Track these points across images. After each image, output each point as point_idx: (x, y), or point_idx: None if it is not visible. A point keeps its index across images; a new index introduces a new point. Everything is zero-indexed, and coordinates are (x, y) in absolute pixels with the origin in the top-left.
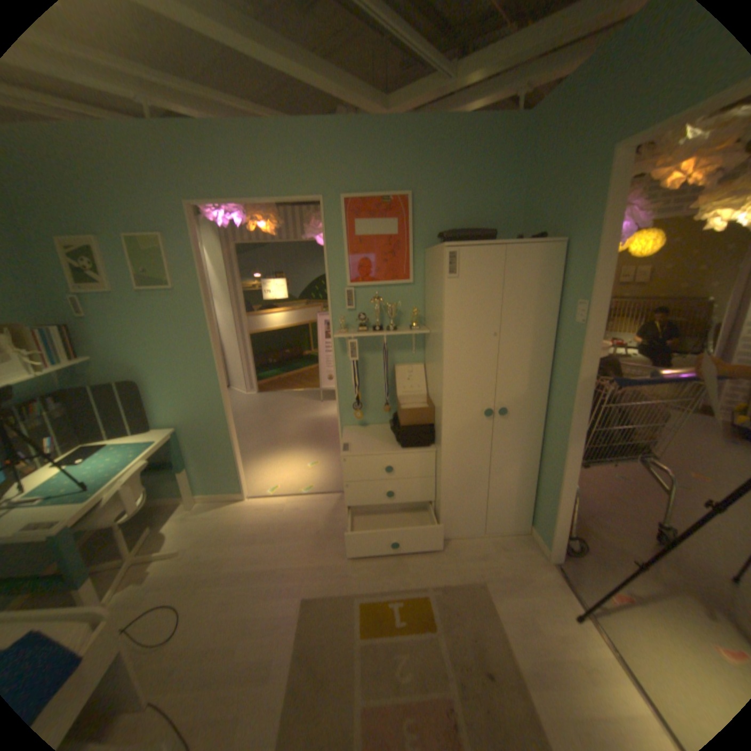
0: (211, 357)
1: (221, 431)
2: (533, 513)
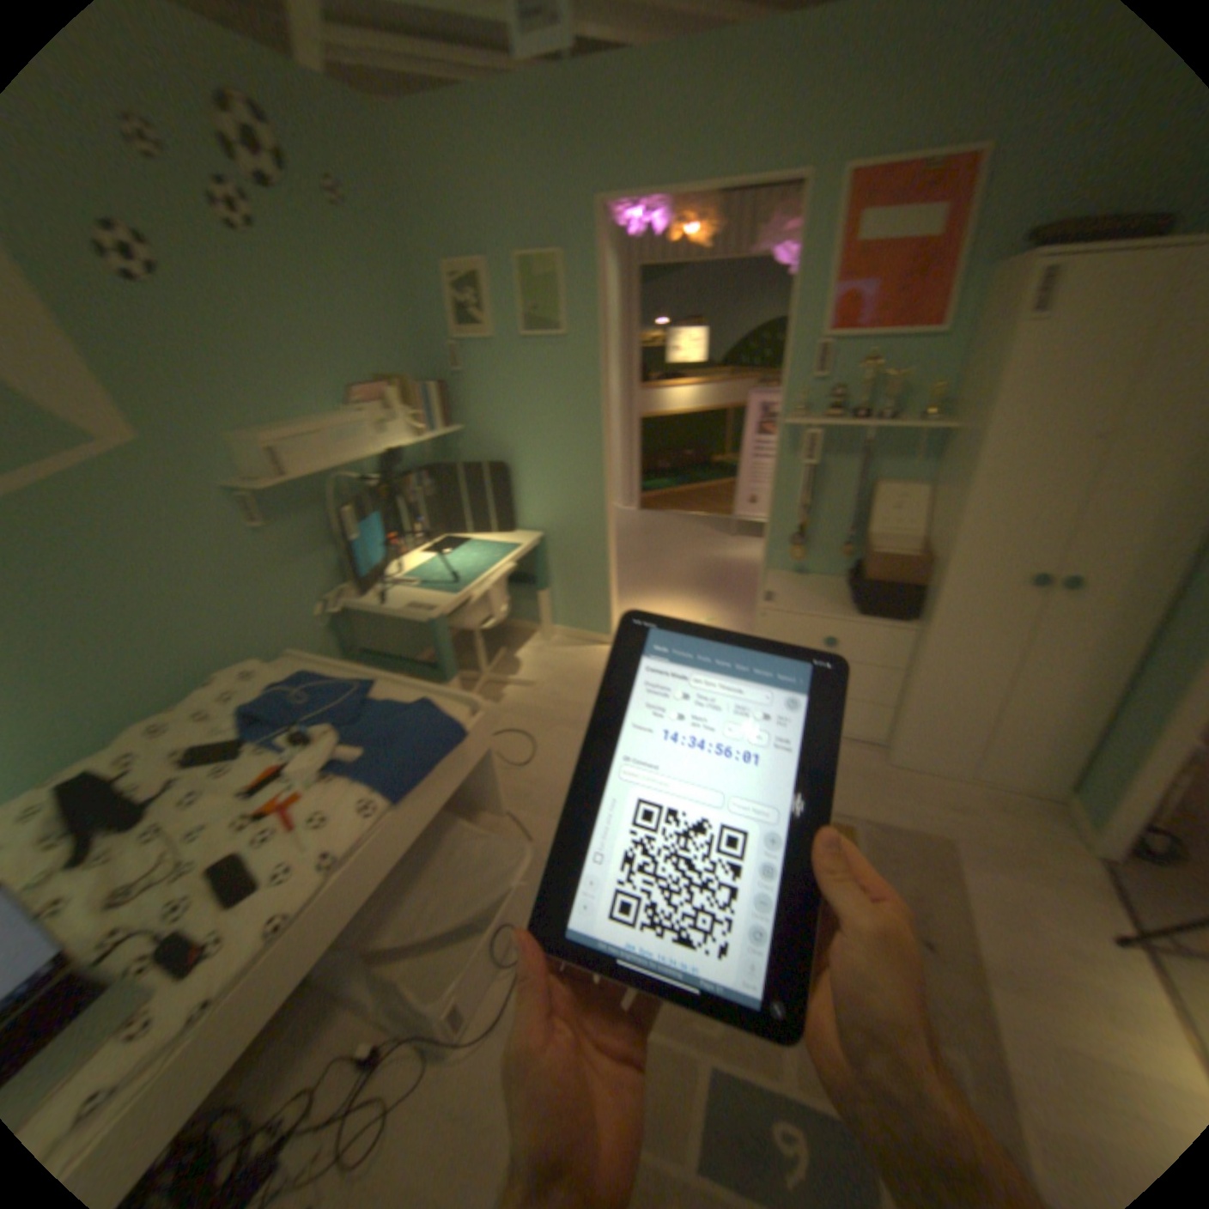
0: (596, 441)
1: (594, 546)
2: (1081, 772)
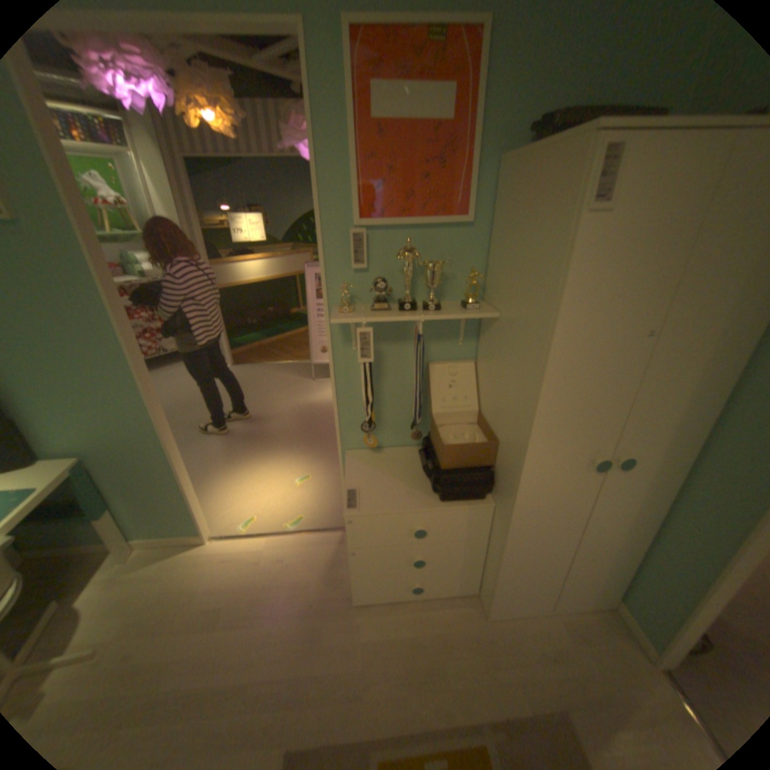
0: (118, 349)
1: (155, 458)
2: (628, 587)
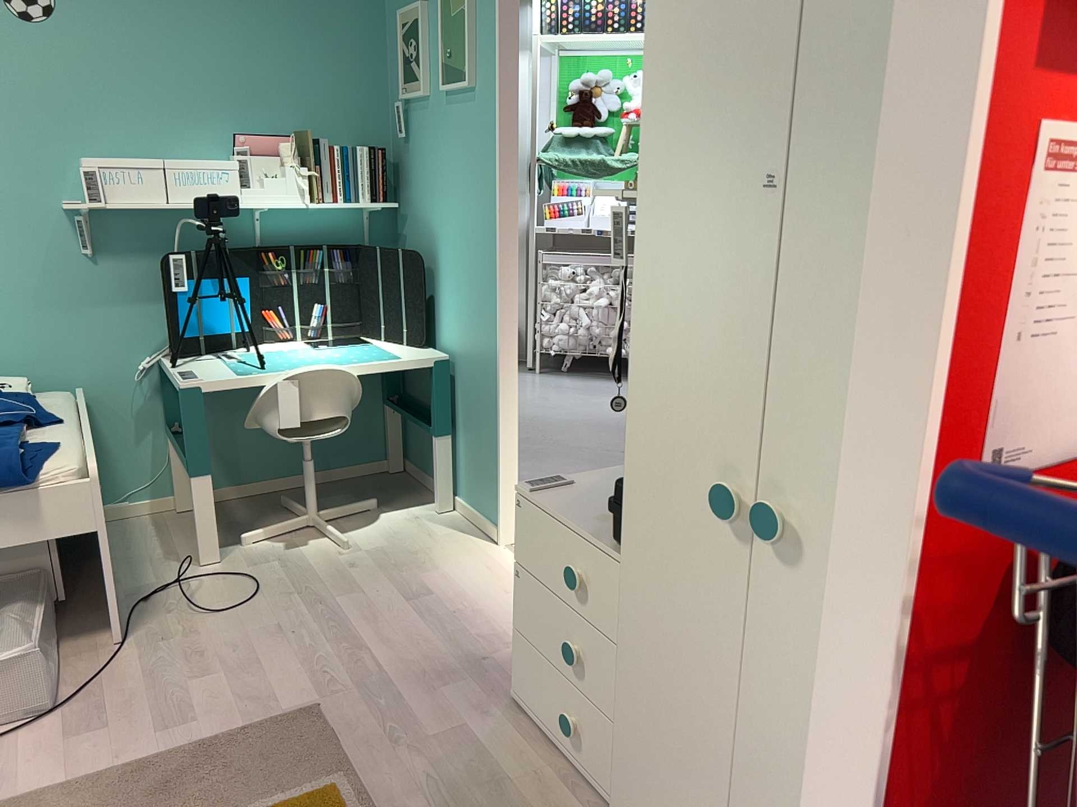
0: (495, 227)
1: (491, 383)
2: None
